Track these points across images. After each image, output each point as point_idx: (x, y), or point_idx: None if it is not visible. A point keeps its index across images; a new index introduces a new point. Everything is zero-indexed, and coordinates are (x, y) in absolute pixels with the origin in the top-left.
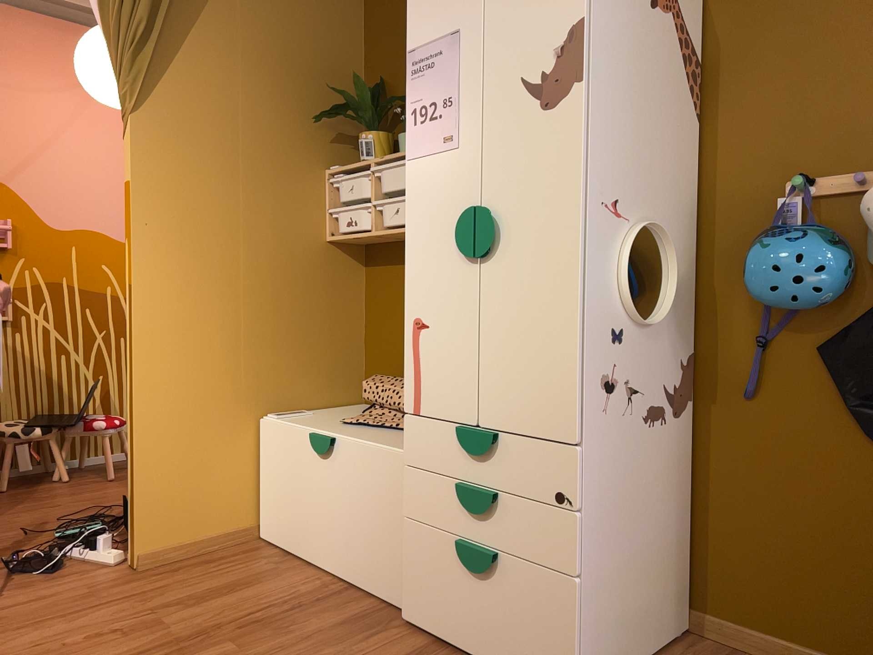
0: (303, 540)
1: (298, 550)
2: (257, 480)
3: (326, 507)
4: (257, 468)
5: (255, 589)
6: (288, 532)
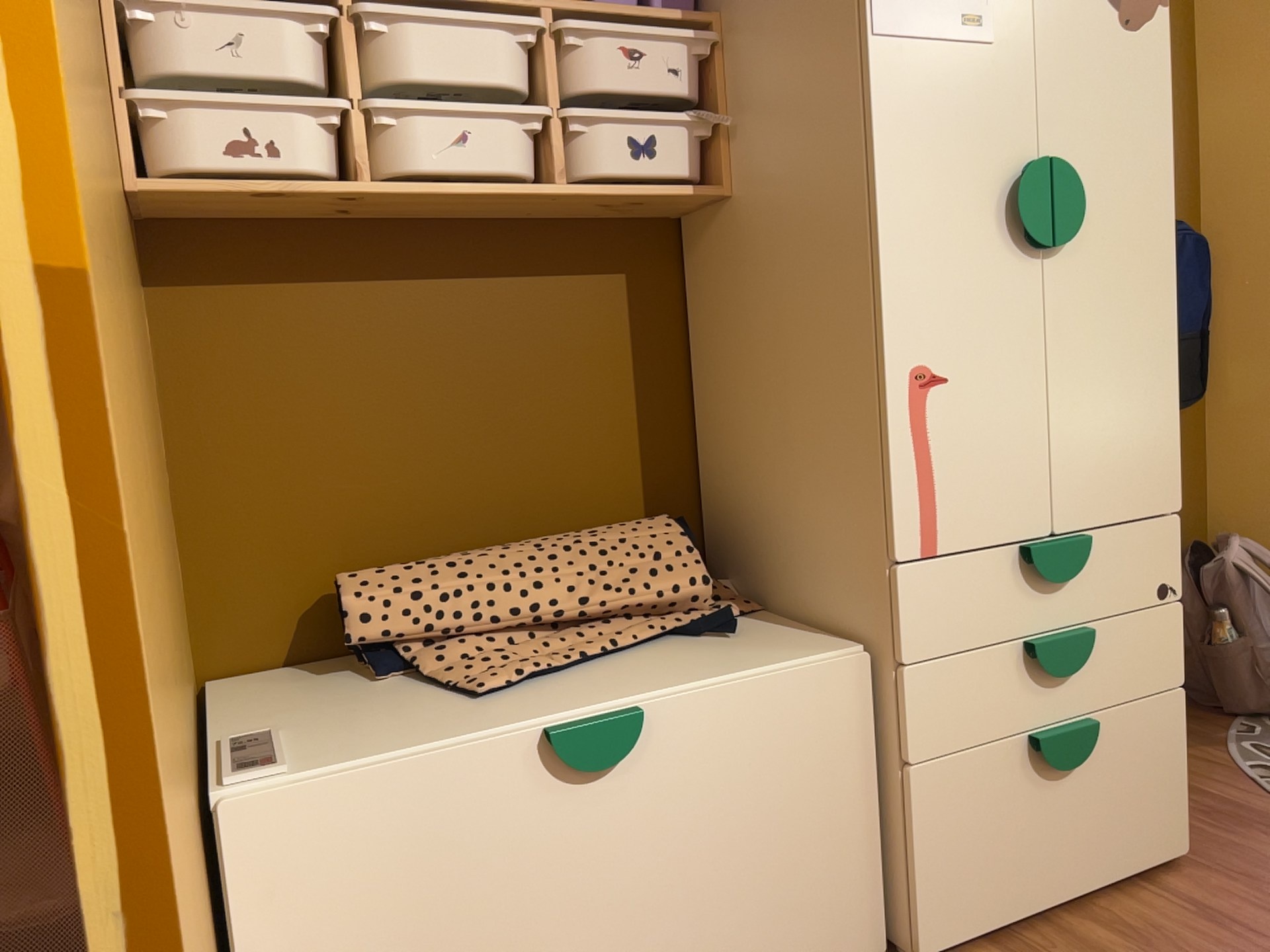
0: None
1: None
2: None
3: (617, 899)
4: None
5: None
6: None
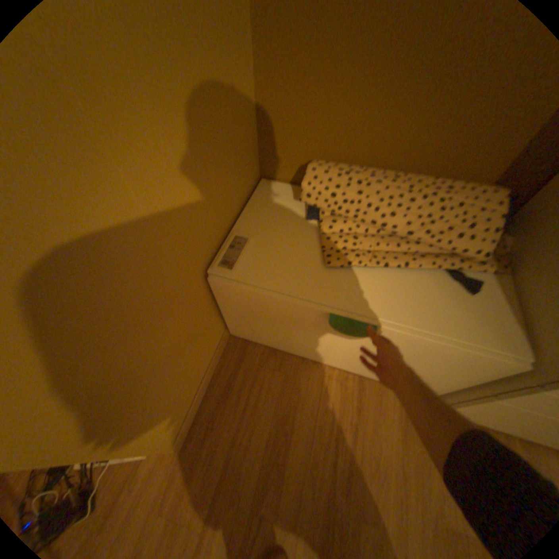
0: (297, 349)
1: (289, 350)
2: (217, 311)
3: (338, 348)
4: (214, 305)
5: (302, 421)
6: (273, 342)
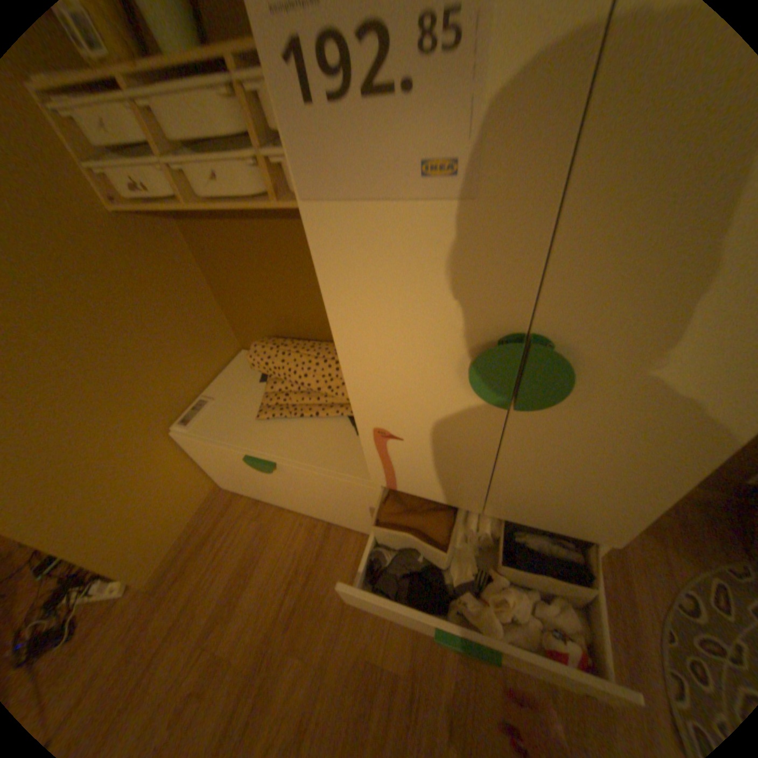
0: (269, 497)
1: (267, 500)
2: (196, 463)
3: (285, 490)
4: (190, 457)
5: (263, 565)
6: (250, 492)
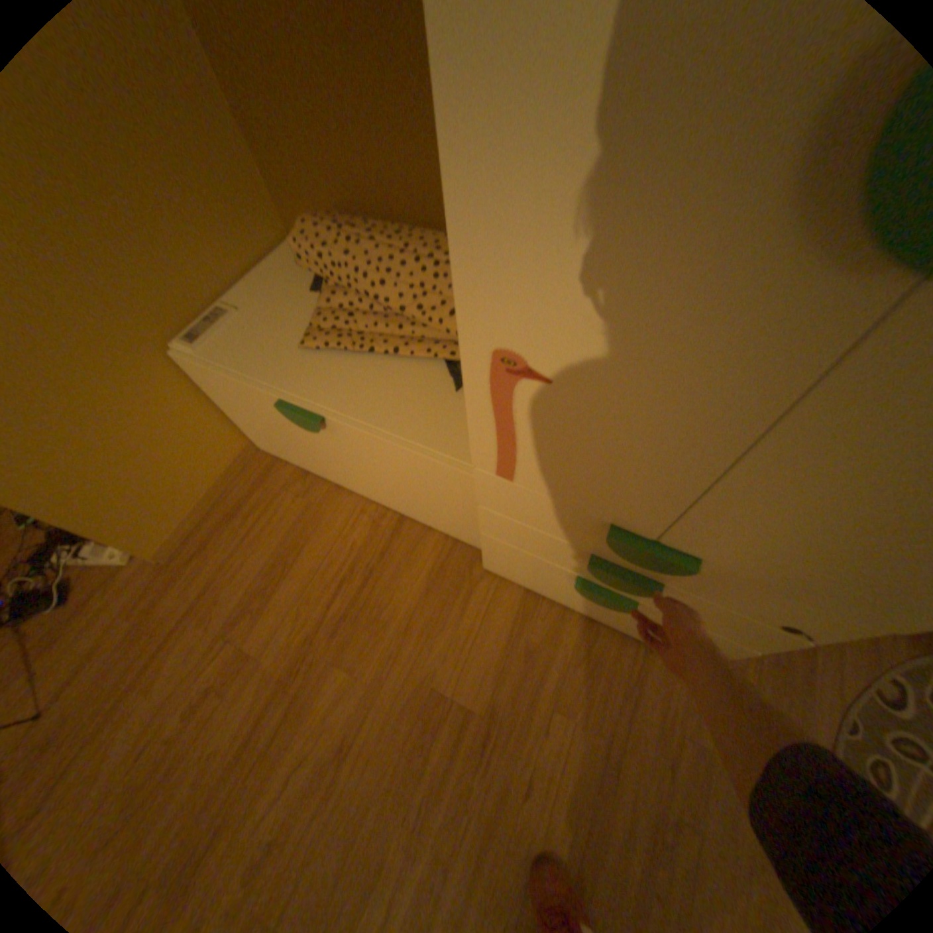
0: (322, 471)
1: (320, 474)
2: (219, 409)
3: (342, 463)
4: (209, 399)
5: (310, 556)
6: (297, 459)
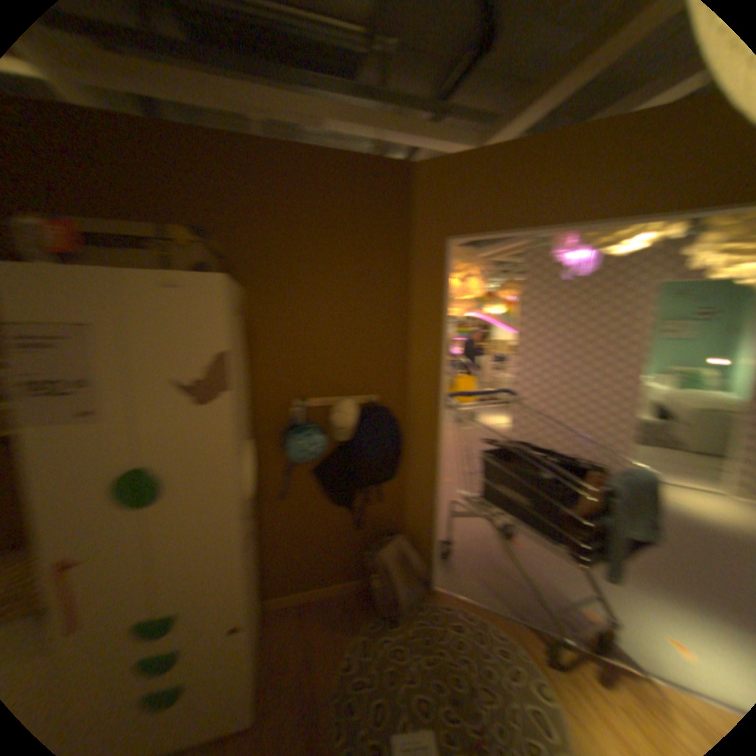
0: None
1: None
2: None
3: None
4: None
5: None
6: None
